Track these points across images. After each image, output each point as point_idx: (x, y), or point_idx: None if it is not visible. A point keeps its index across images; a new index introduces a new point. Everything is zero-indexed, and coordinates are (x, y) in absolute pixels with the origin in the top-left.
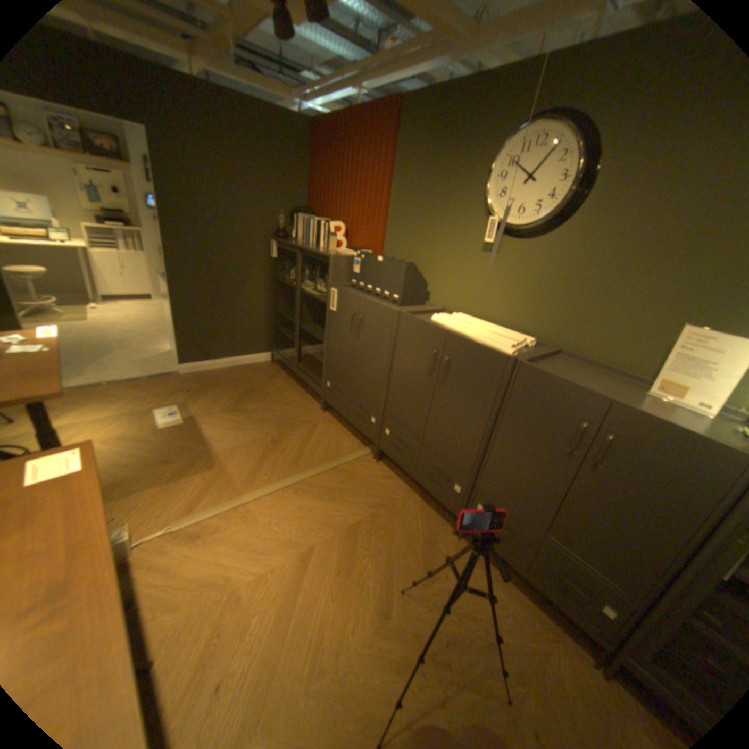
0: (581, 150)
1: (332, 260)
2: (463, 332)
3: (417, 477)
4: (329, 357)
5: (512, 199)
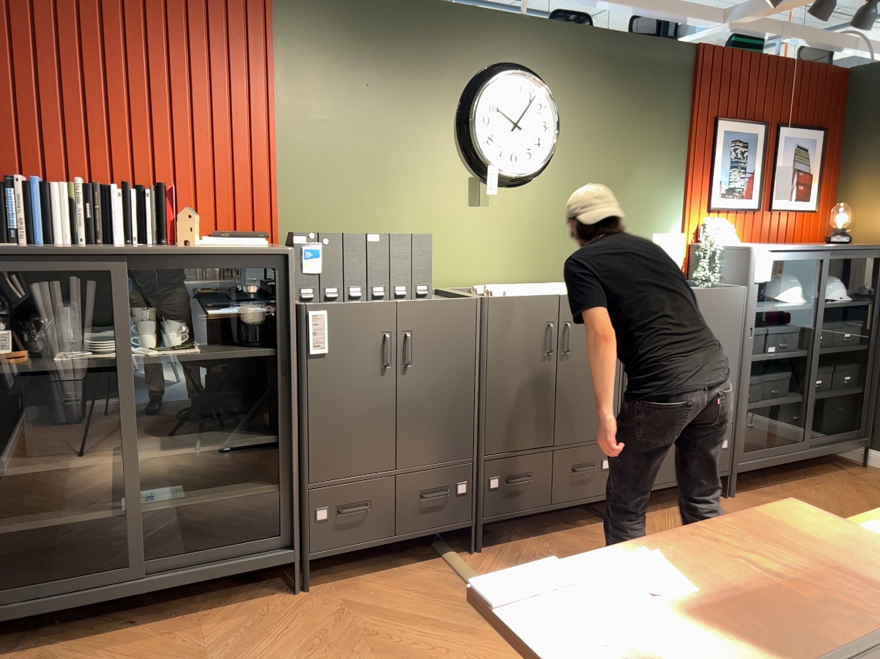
0: (556, 108)
1: (274, 258)
2: (555, 292)
3: (553, 505)
4: (307, 459)
5: (501, 147)
